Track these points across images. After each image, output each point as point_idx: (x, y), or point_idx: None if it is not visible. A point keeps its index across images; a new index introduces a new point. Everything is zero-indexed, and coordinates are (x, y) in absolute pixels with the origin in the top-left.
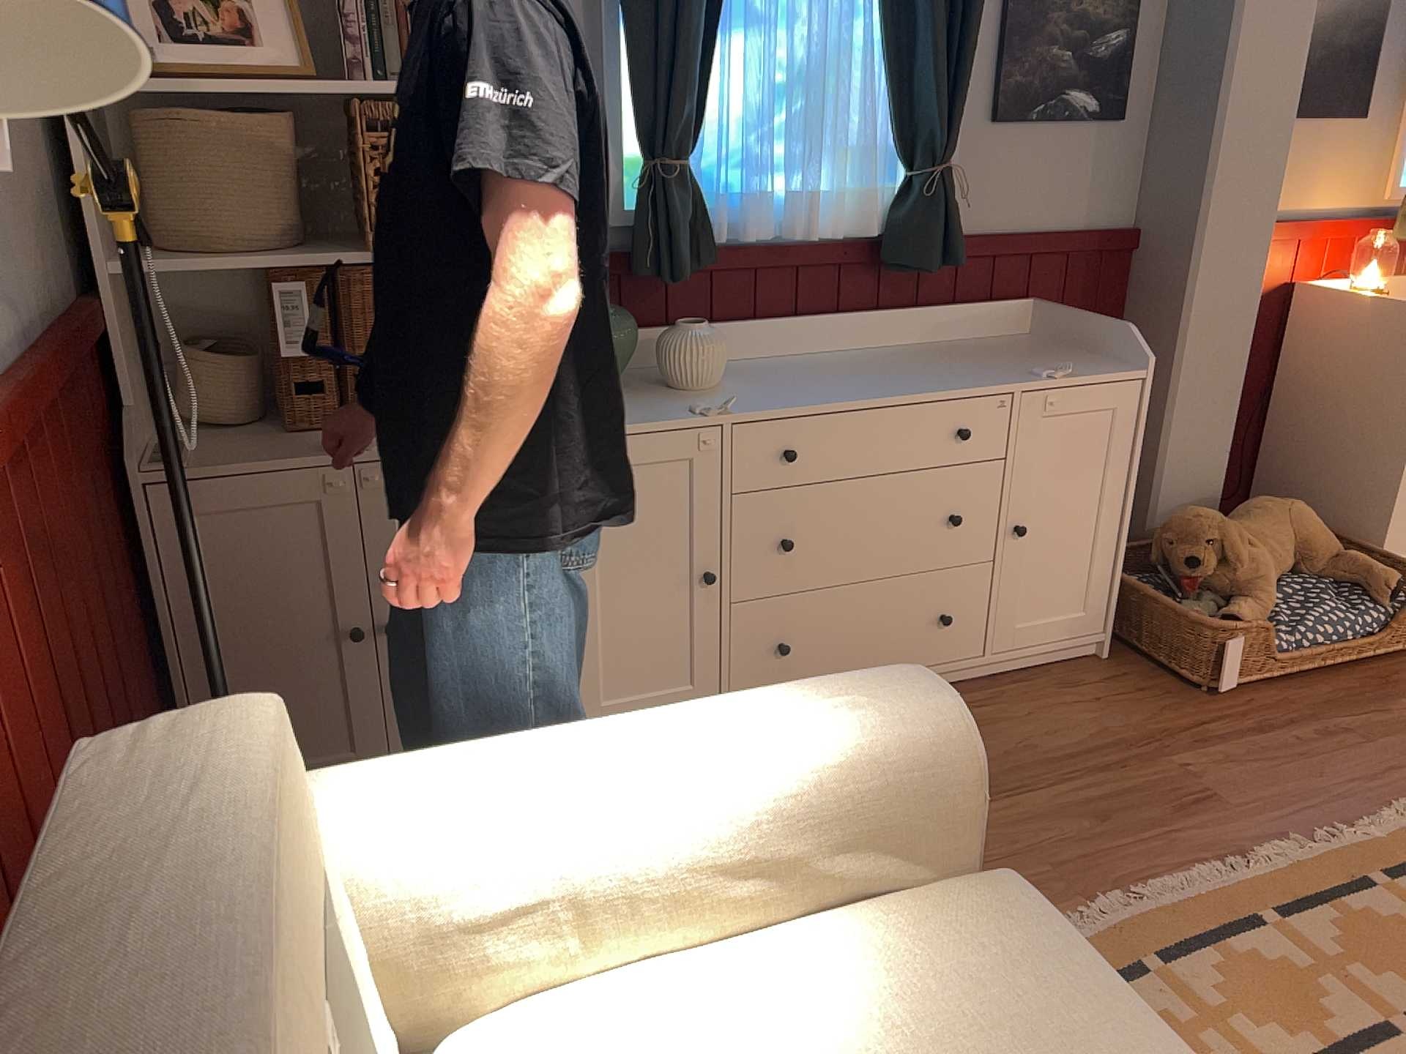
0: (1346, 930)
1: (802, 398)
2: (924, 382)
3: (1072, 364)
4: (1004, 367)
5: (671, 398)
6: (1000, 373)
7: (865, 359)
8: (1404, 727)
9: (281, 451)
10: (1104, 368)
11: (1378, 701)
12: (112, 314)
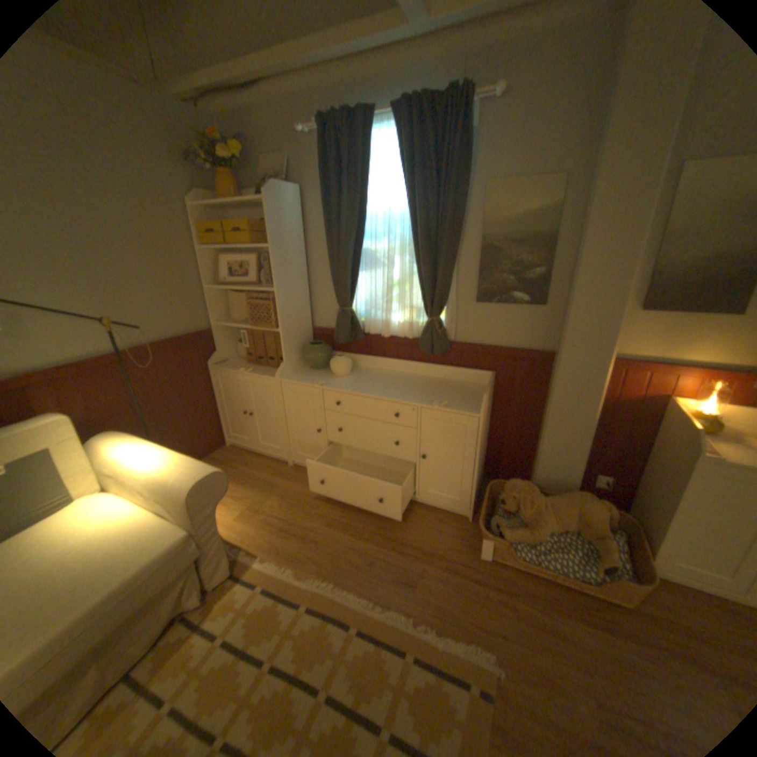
0: (366, 659)
1: (349, 387)
2: (393, 394)
3: (445, 403)
4: (434, 396)
5: (325, 377)
6: (424, 398)
7: (405, 379)
8: (546, 631)
9: (236, 367)
10: (465, 408)
11: (556, 613)
12: (214, 332)
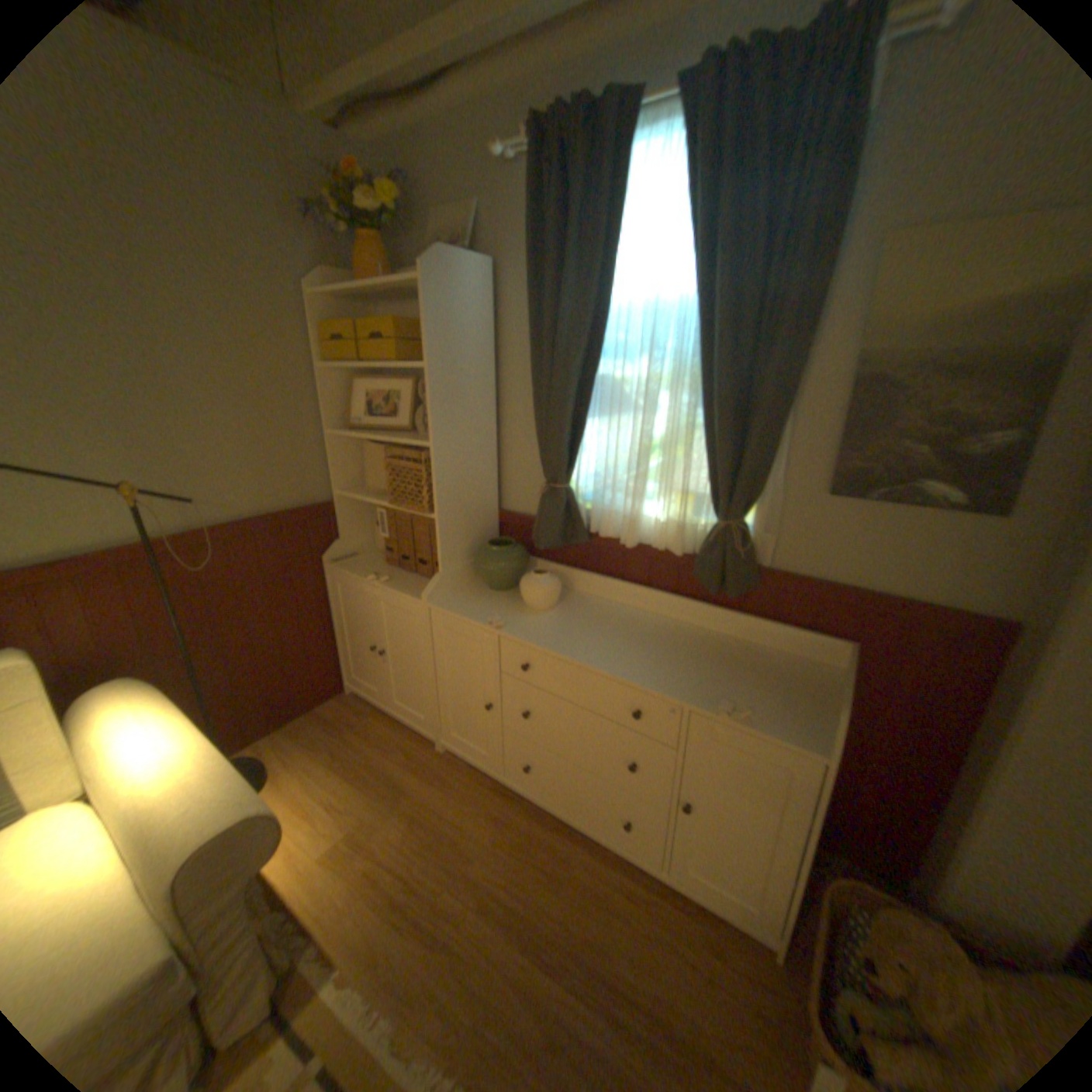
0: None
1: (551, 639)
2: (634, 667)
3: (748, 714)
4: (722, 686)
5: (509, 608)
6: (700, 689)
7: (662, 631)
8: None
9: (366, 570)
10: (795, 734)
11: None
12: (337, 507)
